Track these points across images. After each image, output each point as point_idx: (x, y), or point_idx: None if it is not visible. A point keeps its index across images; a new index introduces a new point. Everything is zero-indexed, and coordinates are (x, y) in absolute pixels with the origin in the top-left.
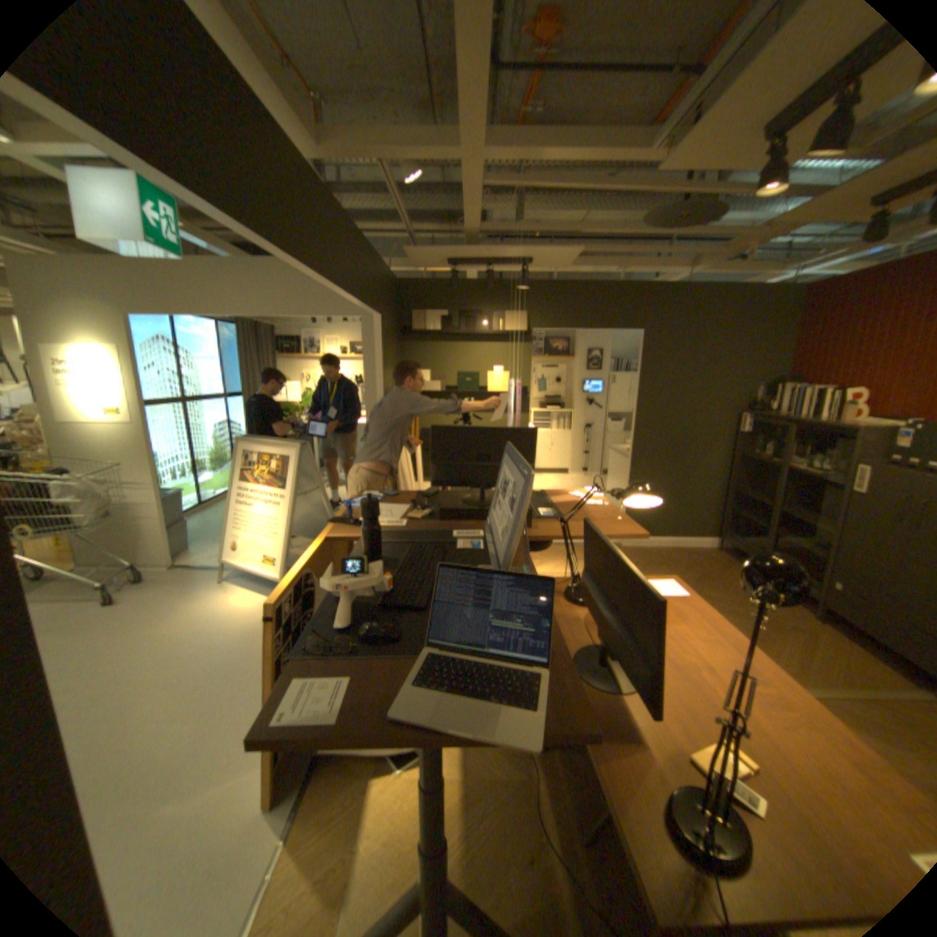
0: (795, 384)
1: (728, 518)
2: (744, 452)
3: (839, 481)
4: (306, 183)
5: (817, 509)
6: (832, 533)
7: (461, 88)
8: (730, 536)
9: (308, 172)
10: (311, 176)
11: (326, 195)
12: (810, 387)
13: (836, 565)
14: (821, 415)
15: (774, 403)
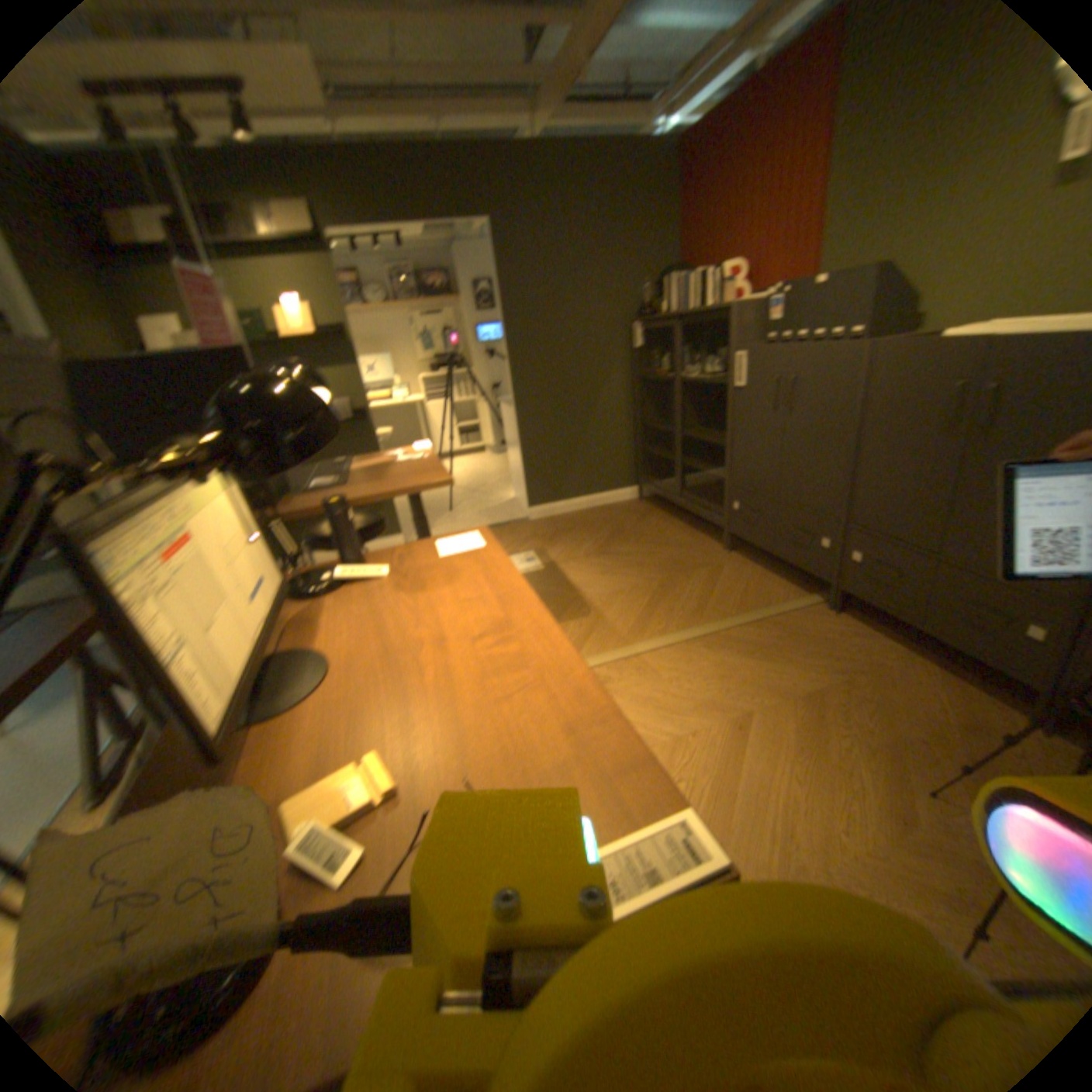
0: (683, 271)
1: (641, 458)
2: (645, 372)
3: (726, 379)
4: None
5: (720, 424)
6: (727, 445)
7: None
8: (646, 479)
9: None
10: None
11: None
12: (697, 271)
13: (733, 480)
14: (708, 303)
15: (667, 303)
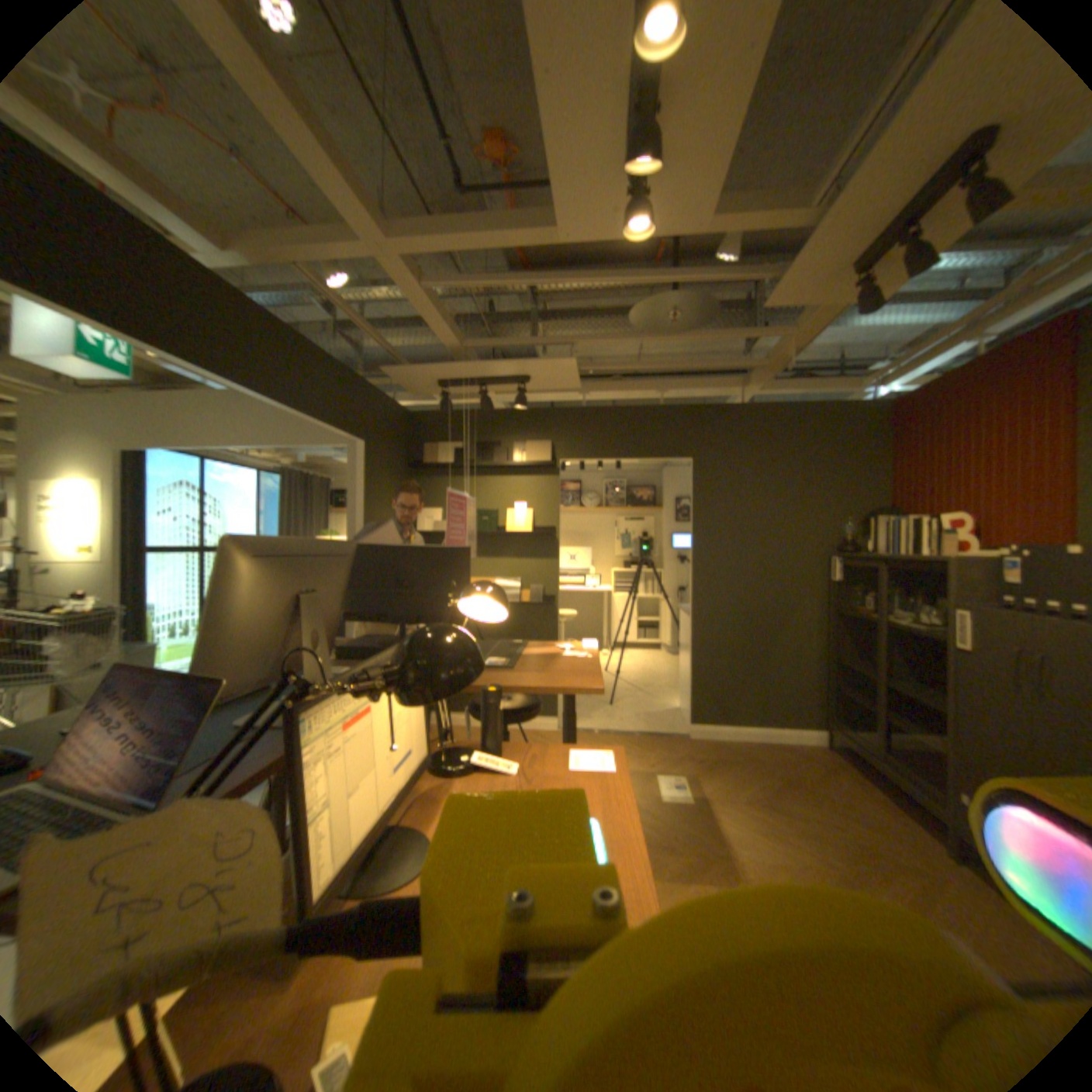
0: (890, 516)
1: (831, 699)
2: (842, 607)
3: (943, 636)
4: (188, 275)
5: (940, 684)
6: (947, 714)
7: (304, 163)
8: (837, 726)
9: (194, 266)
10: (202, 271)
11: (236, 295)
12: (907, 518)
13: (955, 762)
14: (921, 551)
15: (872, 543)
